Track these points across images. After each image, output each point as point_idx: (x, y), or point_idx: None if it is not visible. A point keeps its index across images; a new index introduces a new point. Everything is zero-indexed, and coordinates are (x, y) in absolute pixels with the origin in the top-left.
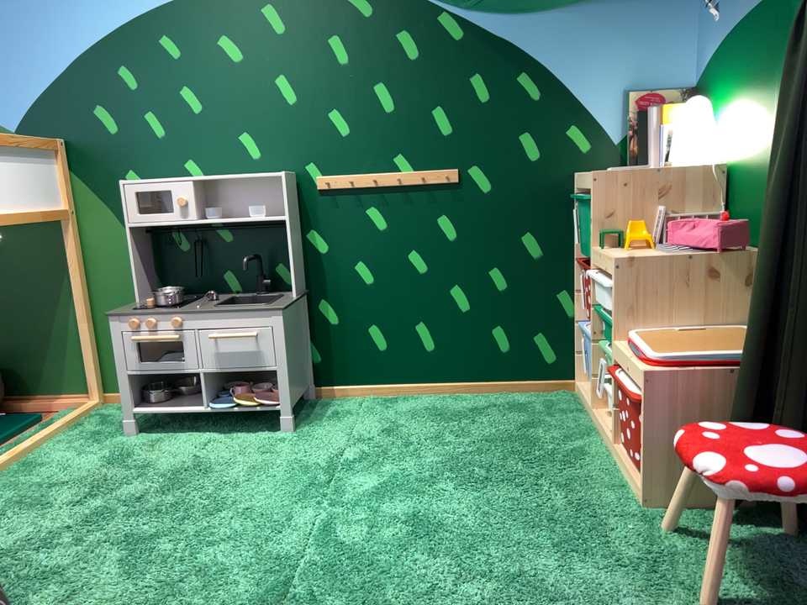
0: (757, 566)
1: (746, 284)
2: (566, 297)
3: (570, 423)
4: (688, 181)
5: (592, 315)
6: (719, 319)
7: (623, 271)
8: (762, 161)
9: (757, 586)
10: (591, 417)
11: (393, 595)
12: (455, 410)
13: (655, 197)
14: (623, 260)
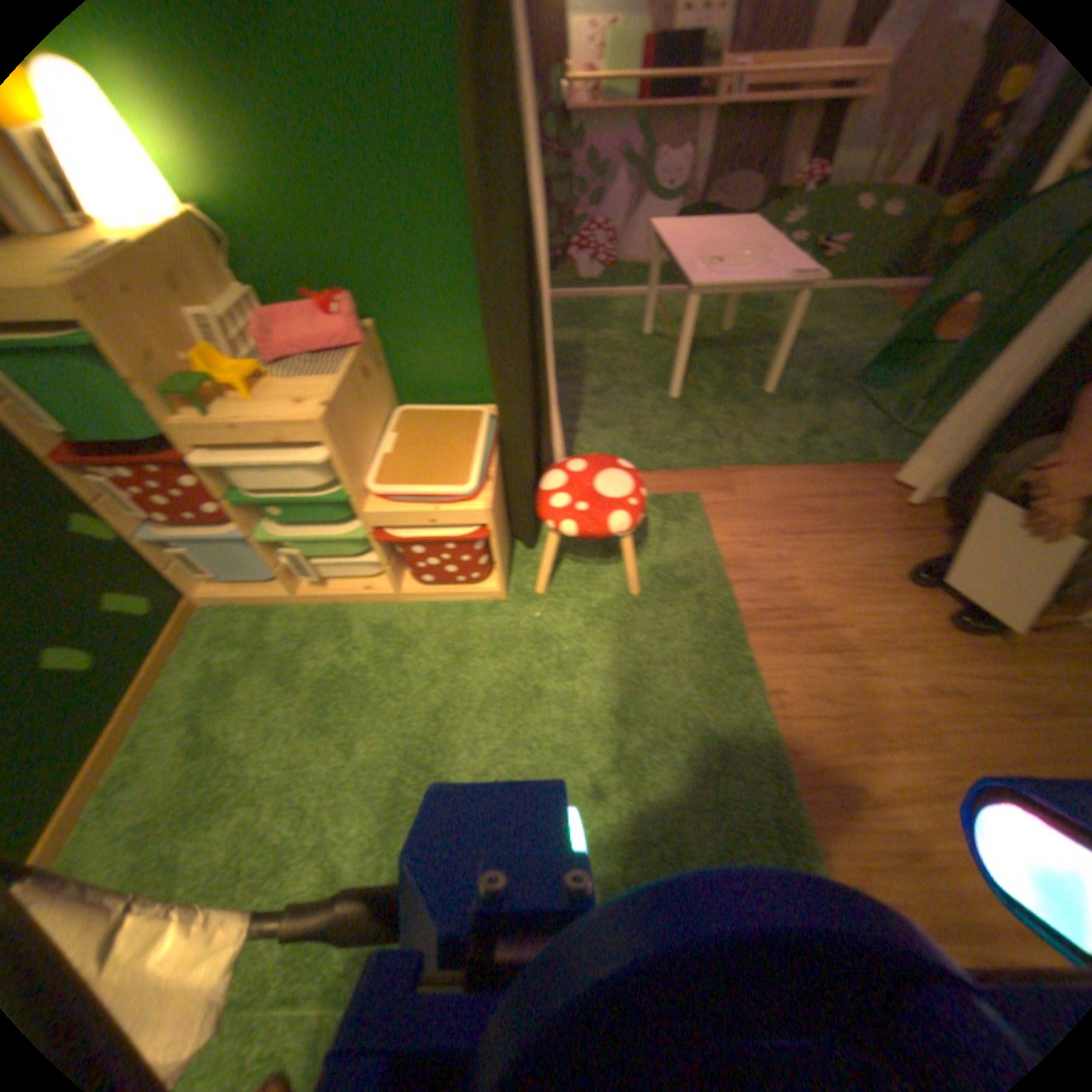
0: (581, 551)
1: (376, 364)
2: (80, 518)
3: (294, 625)
4: (181, 246)
5: (229, 506)
6: (381, 414)
7: (329, 427)
8: (292, 197)
9: (601, 558)
10: (291, 600)
11: (649, 847)
12: (165, 783)
13: (169, 292)
14: (323, 412)
